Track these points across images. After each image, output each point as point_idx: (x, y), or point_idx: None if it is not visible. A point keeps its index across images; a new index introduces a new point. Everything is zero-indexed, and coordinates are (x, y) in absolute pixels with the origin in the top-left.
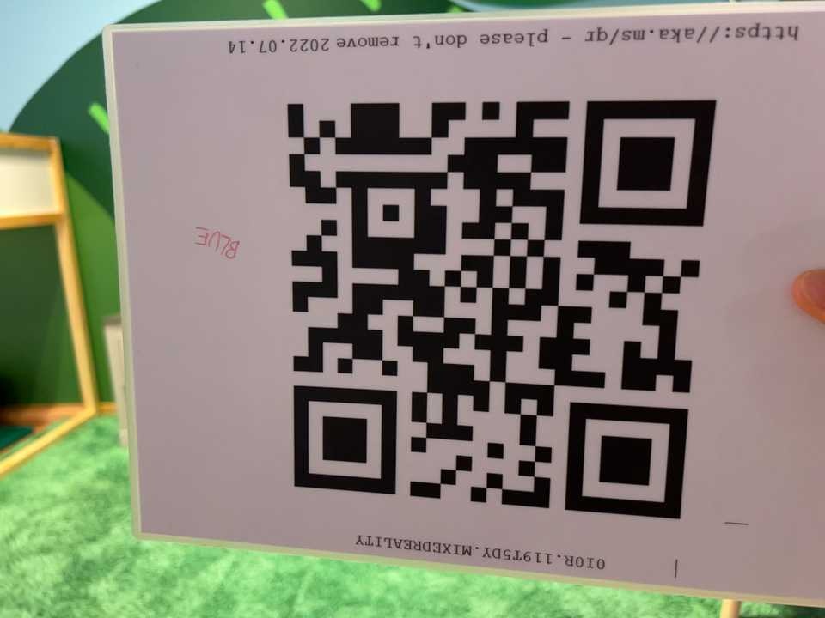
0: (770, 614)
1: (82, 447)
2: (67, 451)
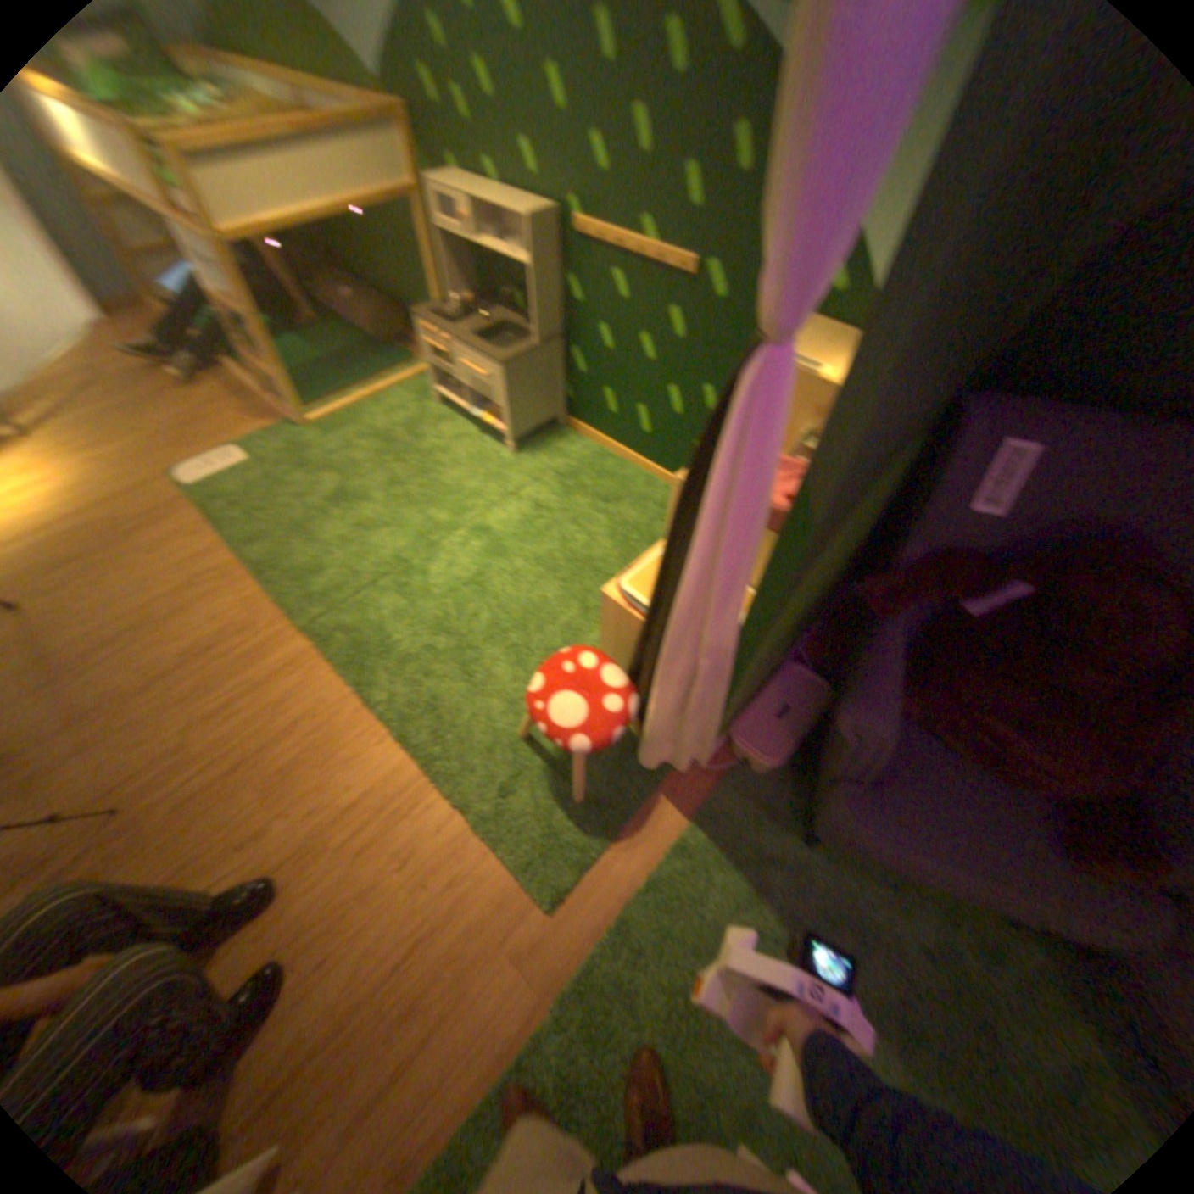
0: (547, 744)
1: (418, 391)
2: (409, 391)
